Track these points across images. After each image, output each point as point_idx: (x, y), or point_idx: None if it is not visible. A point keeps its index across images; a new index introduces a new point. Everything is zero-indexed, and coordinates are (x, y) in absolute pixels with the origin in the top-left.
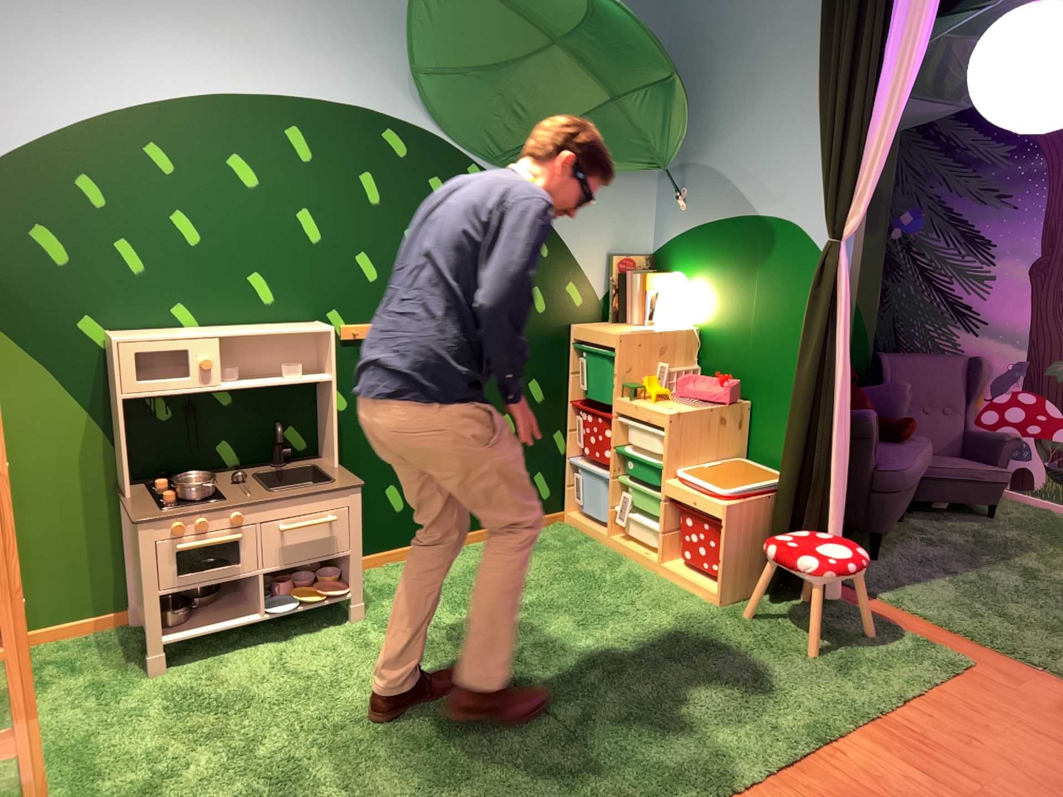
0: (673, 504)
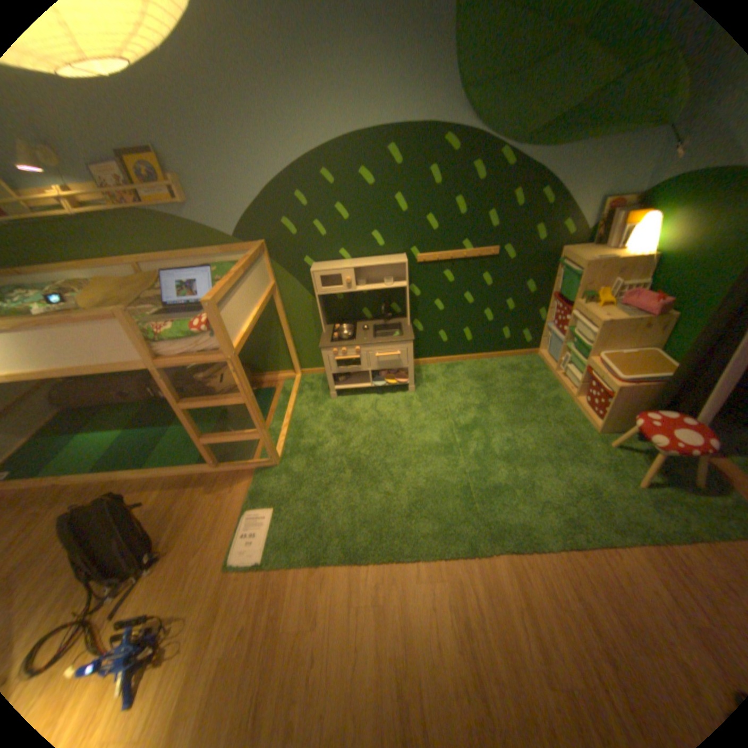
0: (590, 371)
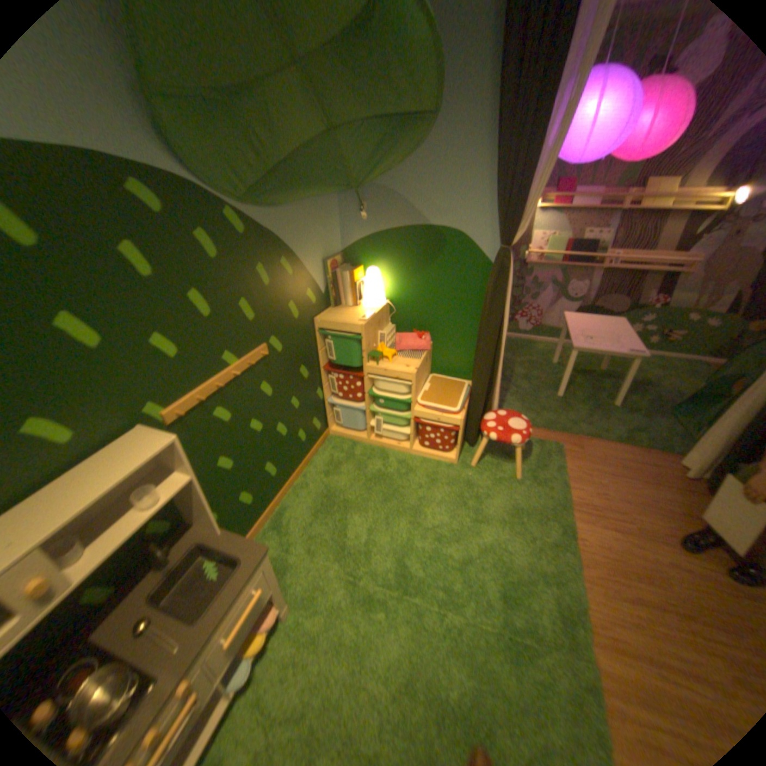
0: (417, 419)
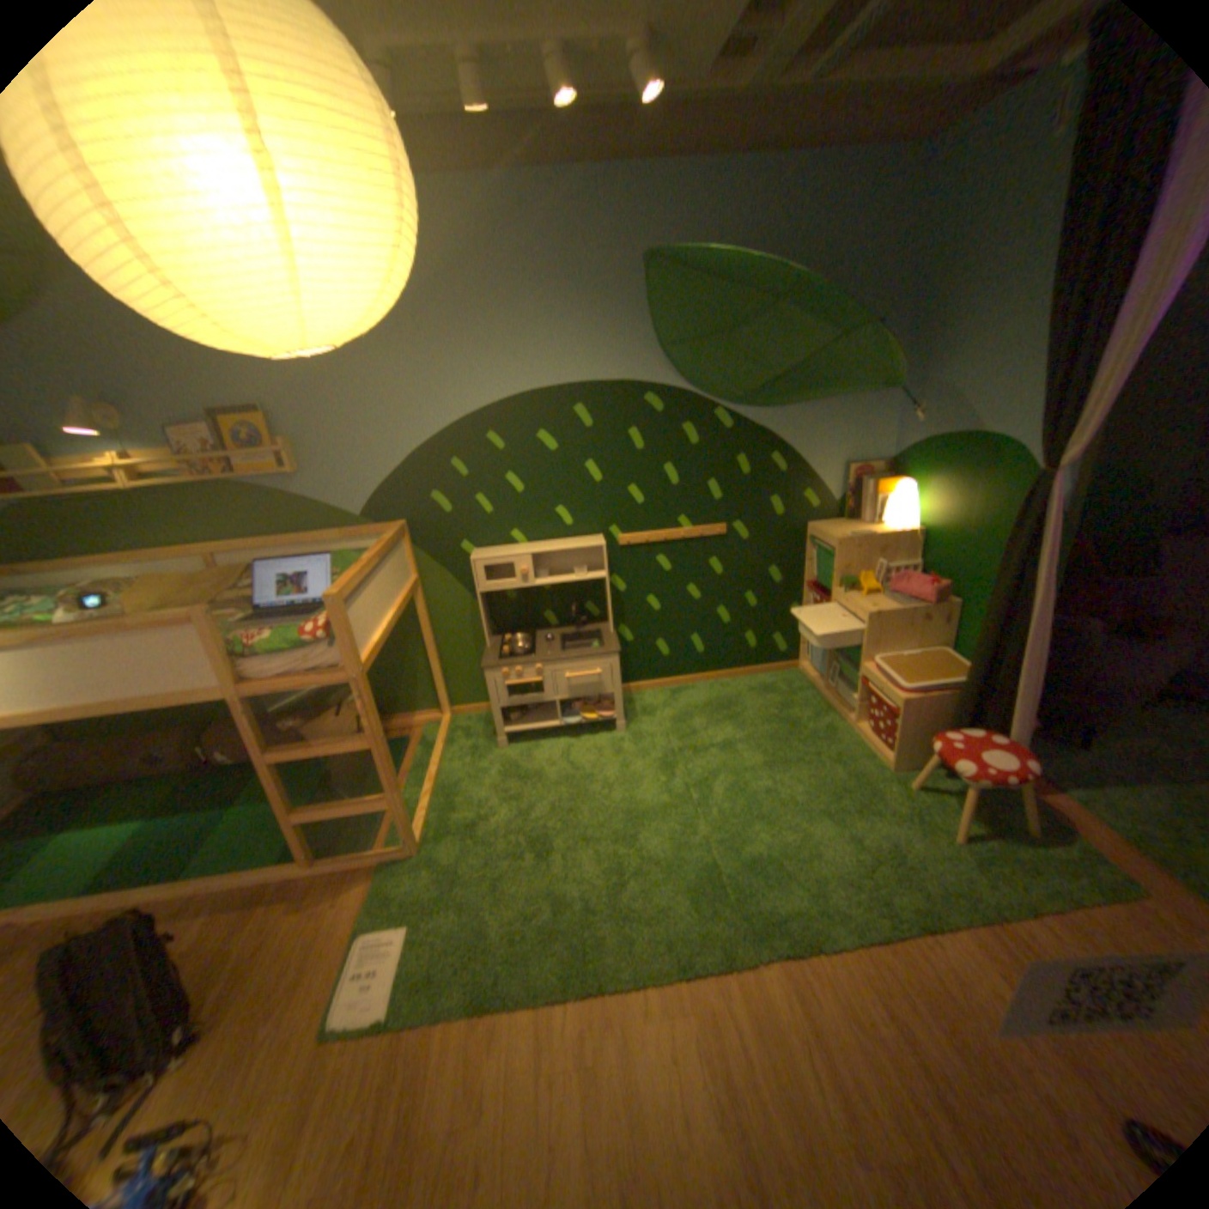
0: (867, 683)
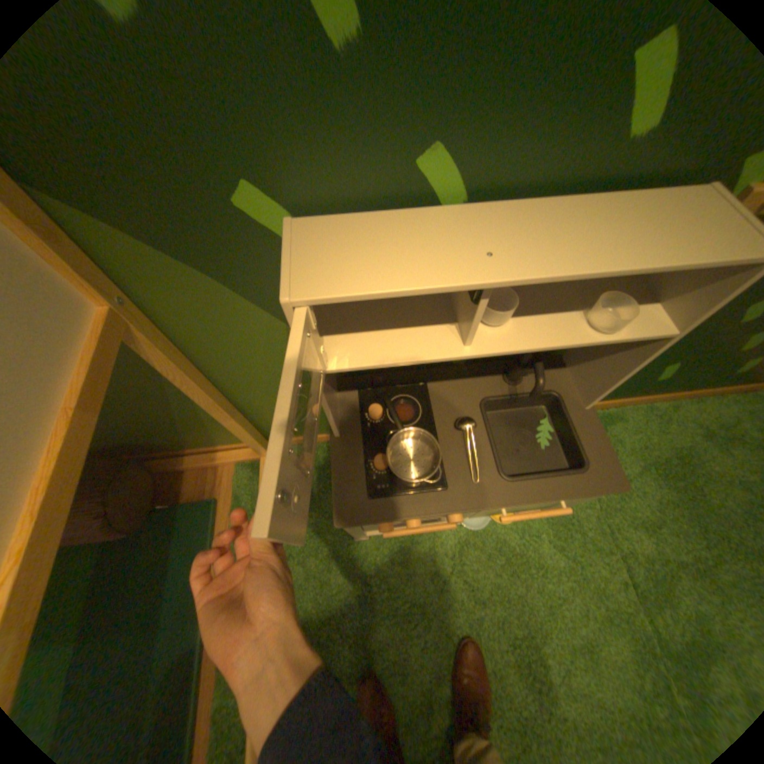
0: None
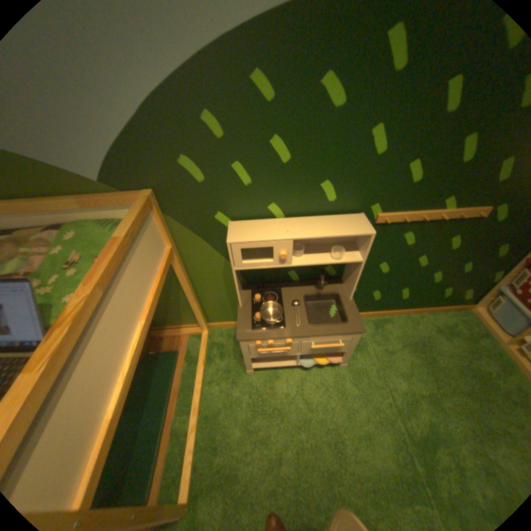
0: None
